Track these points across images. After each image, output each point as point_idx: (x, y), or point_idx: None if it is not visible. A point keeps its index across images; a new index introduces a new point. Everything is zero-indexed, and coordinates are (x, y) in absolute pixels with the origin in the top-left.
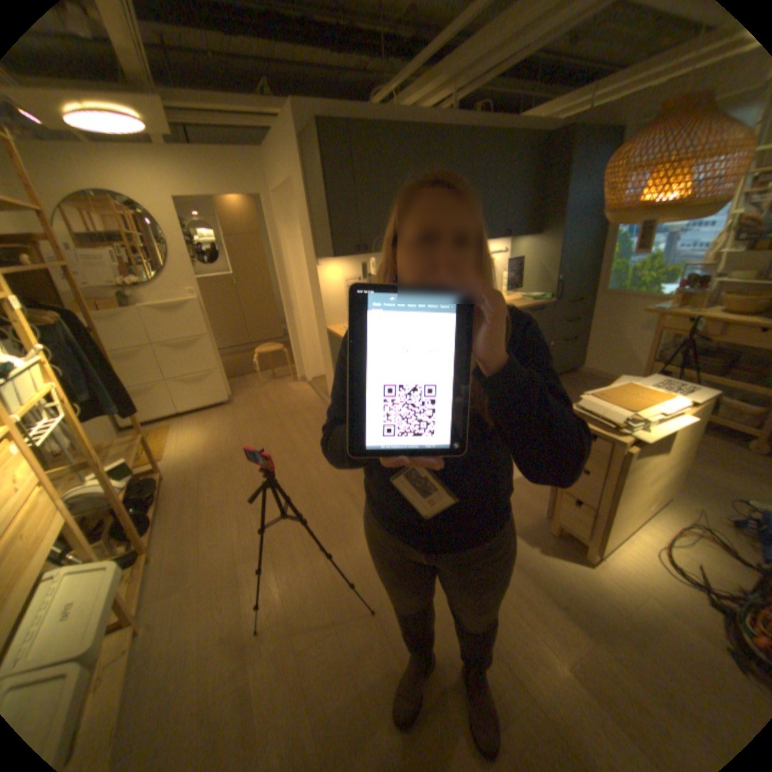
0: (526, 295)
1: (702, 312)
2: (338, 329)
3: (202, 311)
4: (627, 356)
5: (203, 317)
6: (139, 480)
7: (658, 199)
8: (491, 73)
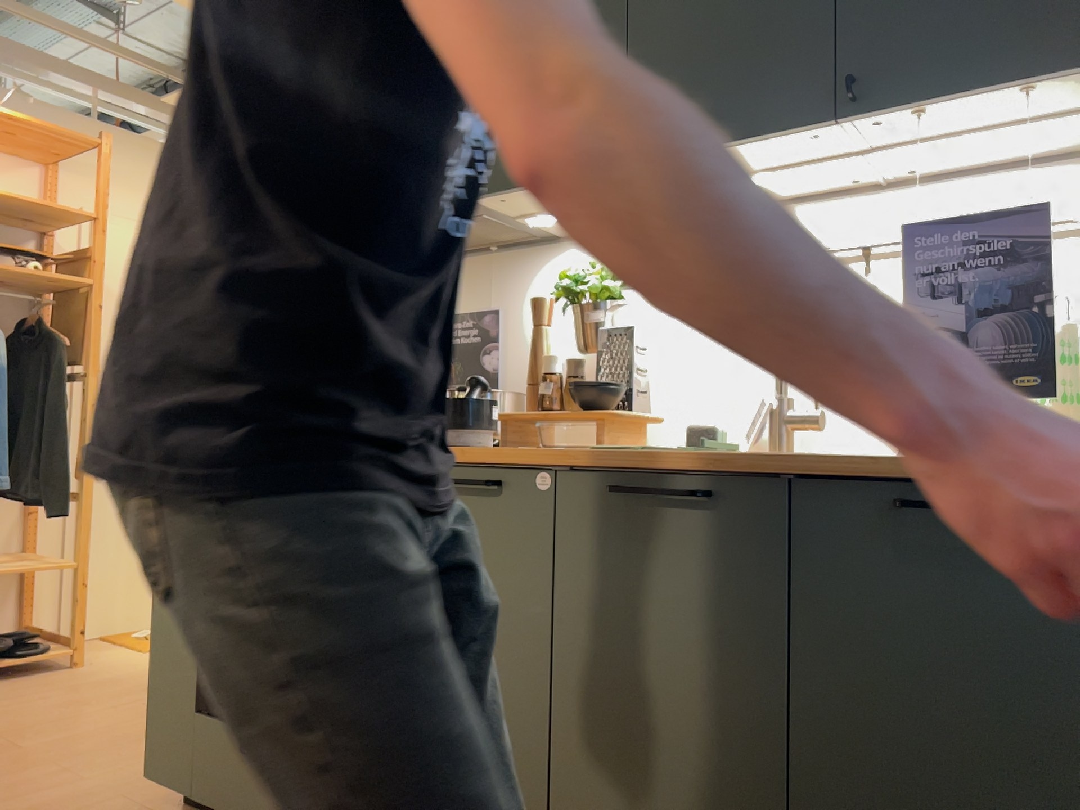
0: None
1: None
2: None
3: None
4: None
5: None
6: (30, 634)
7: None
8: None
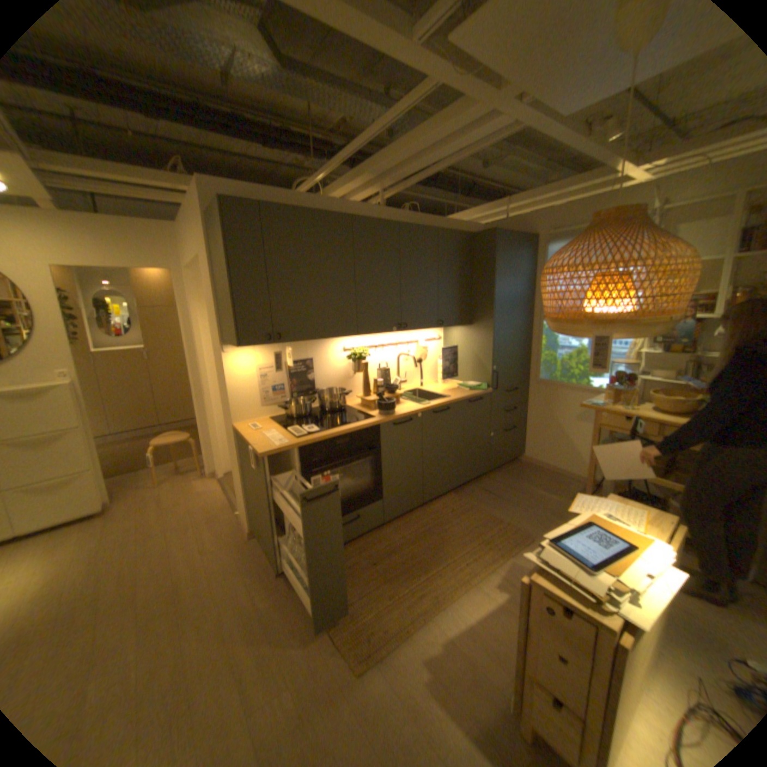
0: (462, 383)
1: (635, 409)
2: (246, 427)
3: (75, 399)
4: (566, 447)
5: (76, 406)
6: None
7: (610, 312)
8: (415, 177)
